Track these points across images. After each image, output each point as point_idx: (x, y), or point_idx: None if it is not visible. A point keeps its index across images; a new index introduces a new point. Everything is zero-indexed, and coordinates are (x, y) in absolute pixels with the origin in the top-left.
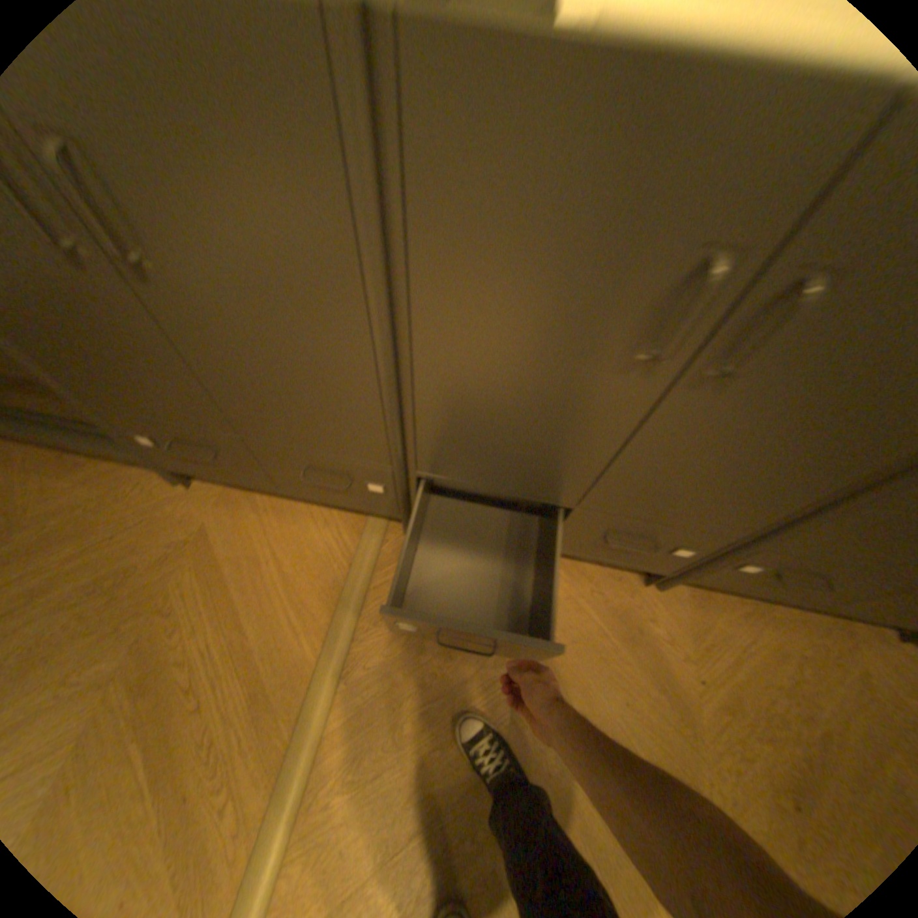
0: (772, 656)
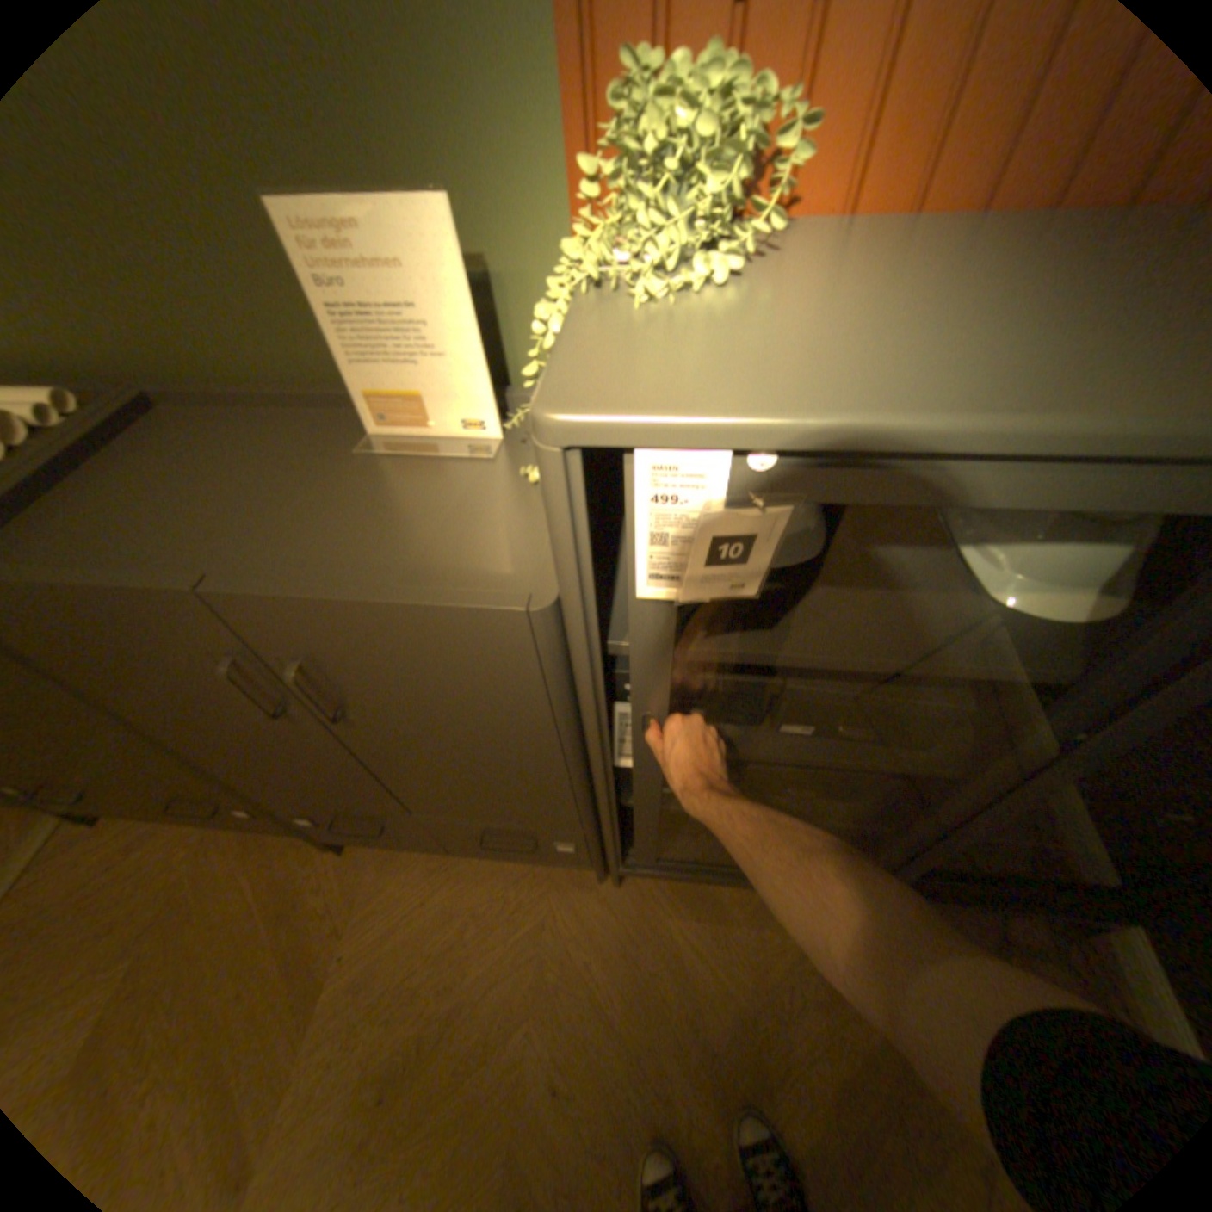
0: (435, 917)
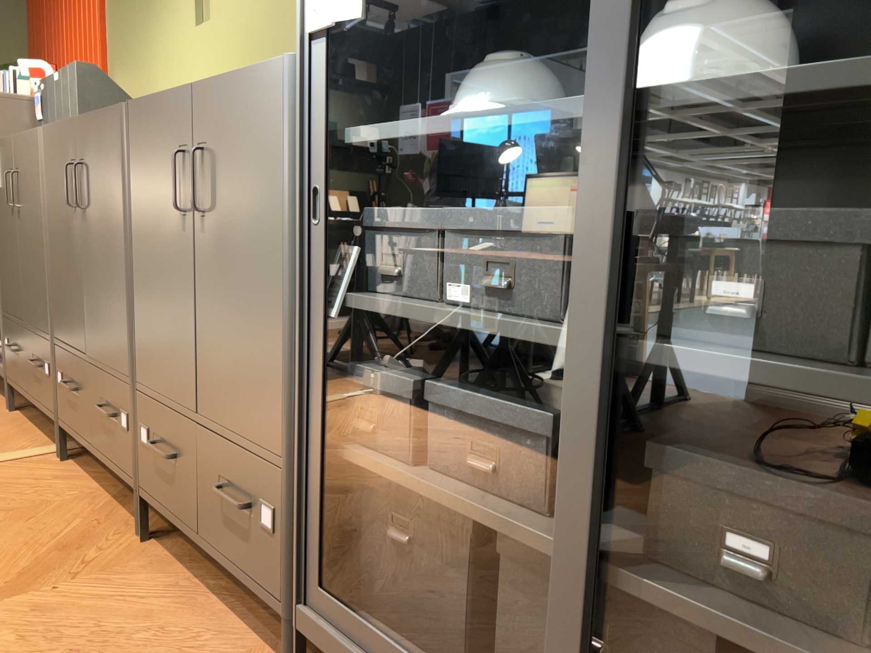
0: (139, 614)
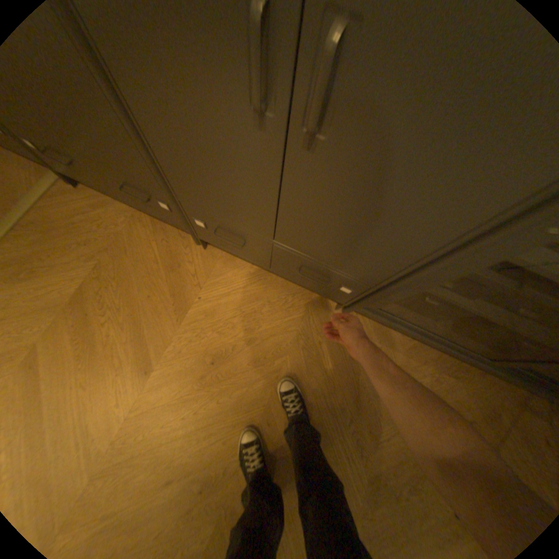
0: (249, 295)
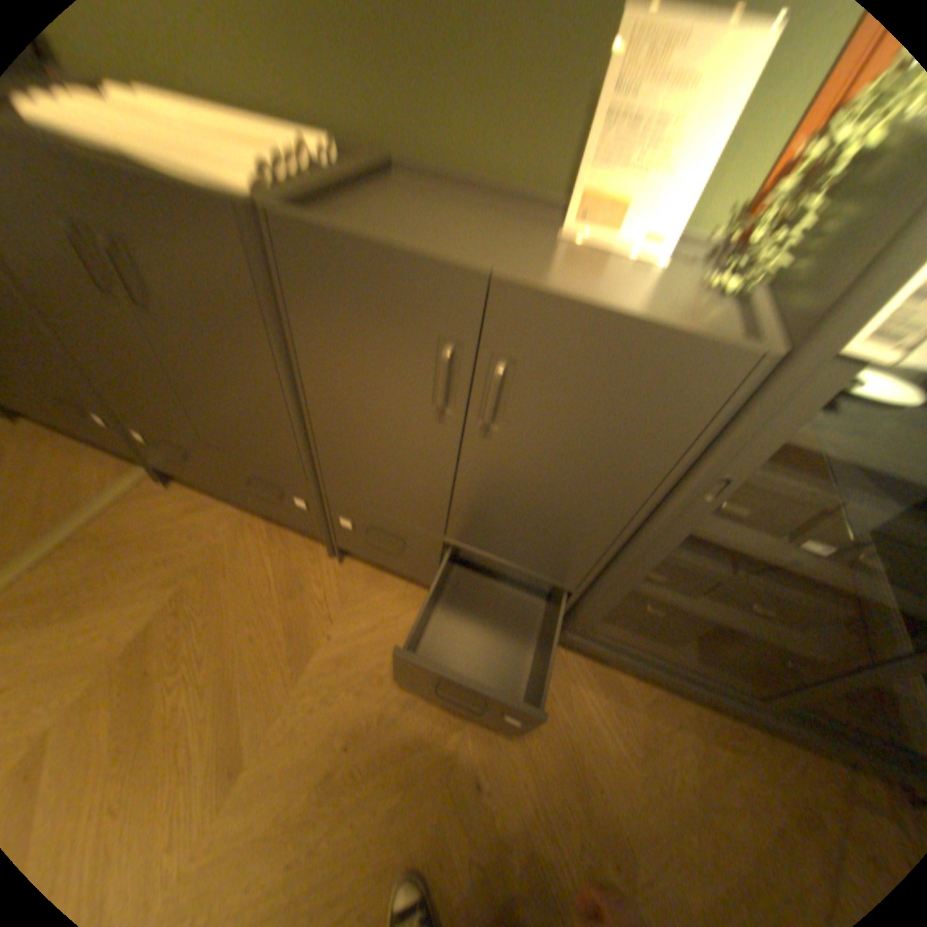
0: (404, 628)
